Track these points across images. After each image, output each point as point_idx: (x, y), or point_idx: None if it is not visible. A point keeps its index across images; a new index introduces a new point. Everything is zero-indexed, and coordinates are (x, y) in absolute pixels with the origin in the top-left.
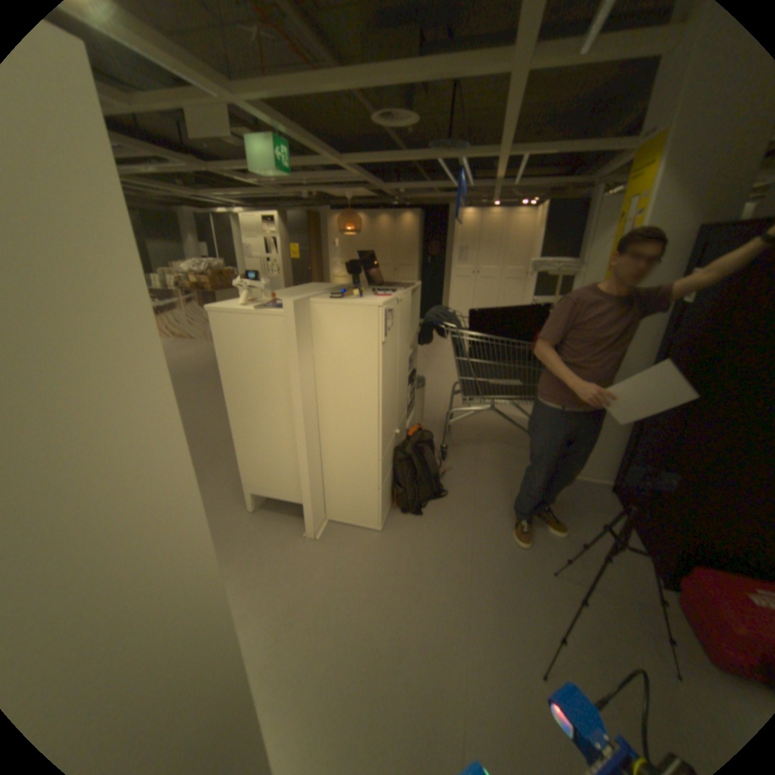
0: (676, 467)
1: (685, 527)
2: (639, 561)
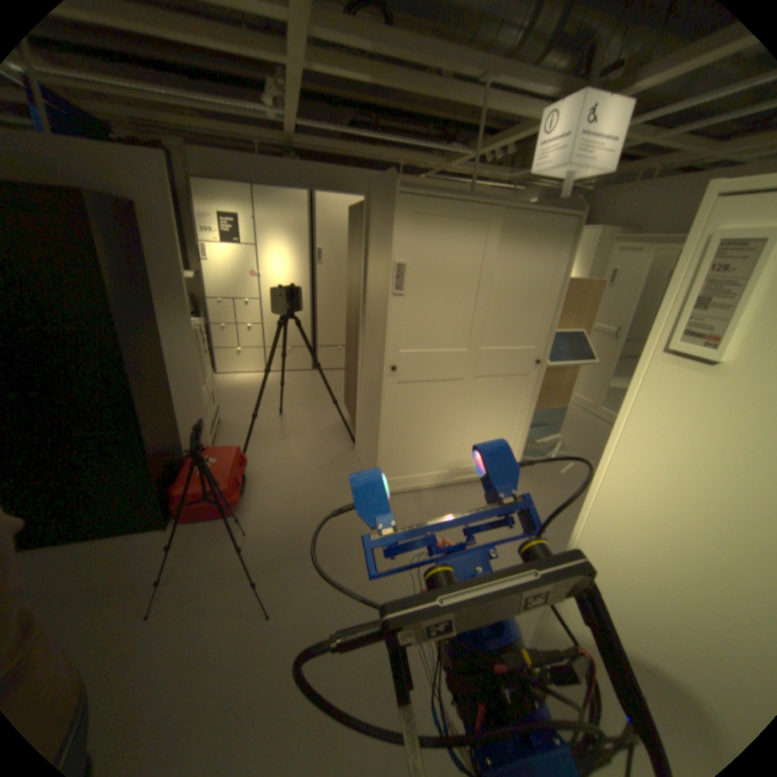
0: (78, 453)
1: (139, 480)
2: (125, 545)
